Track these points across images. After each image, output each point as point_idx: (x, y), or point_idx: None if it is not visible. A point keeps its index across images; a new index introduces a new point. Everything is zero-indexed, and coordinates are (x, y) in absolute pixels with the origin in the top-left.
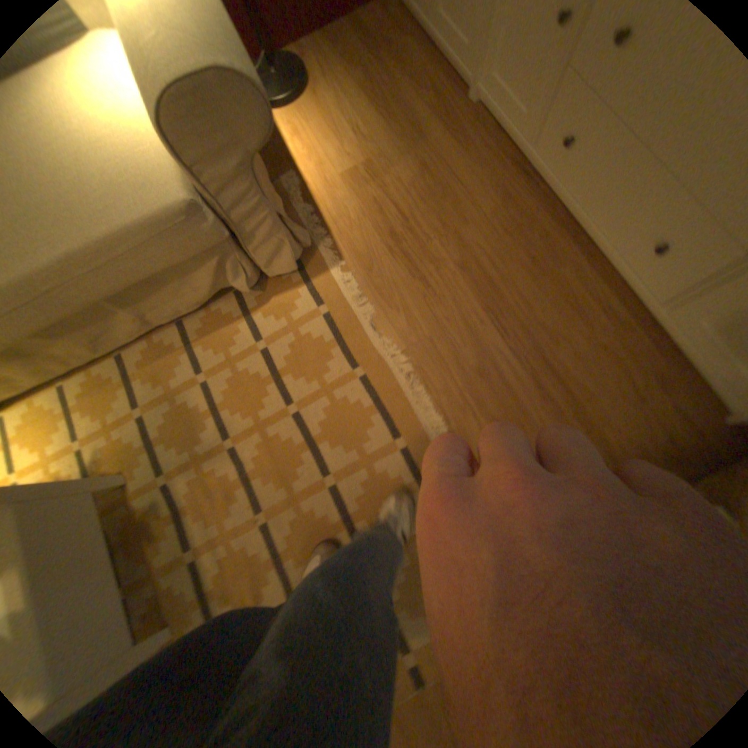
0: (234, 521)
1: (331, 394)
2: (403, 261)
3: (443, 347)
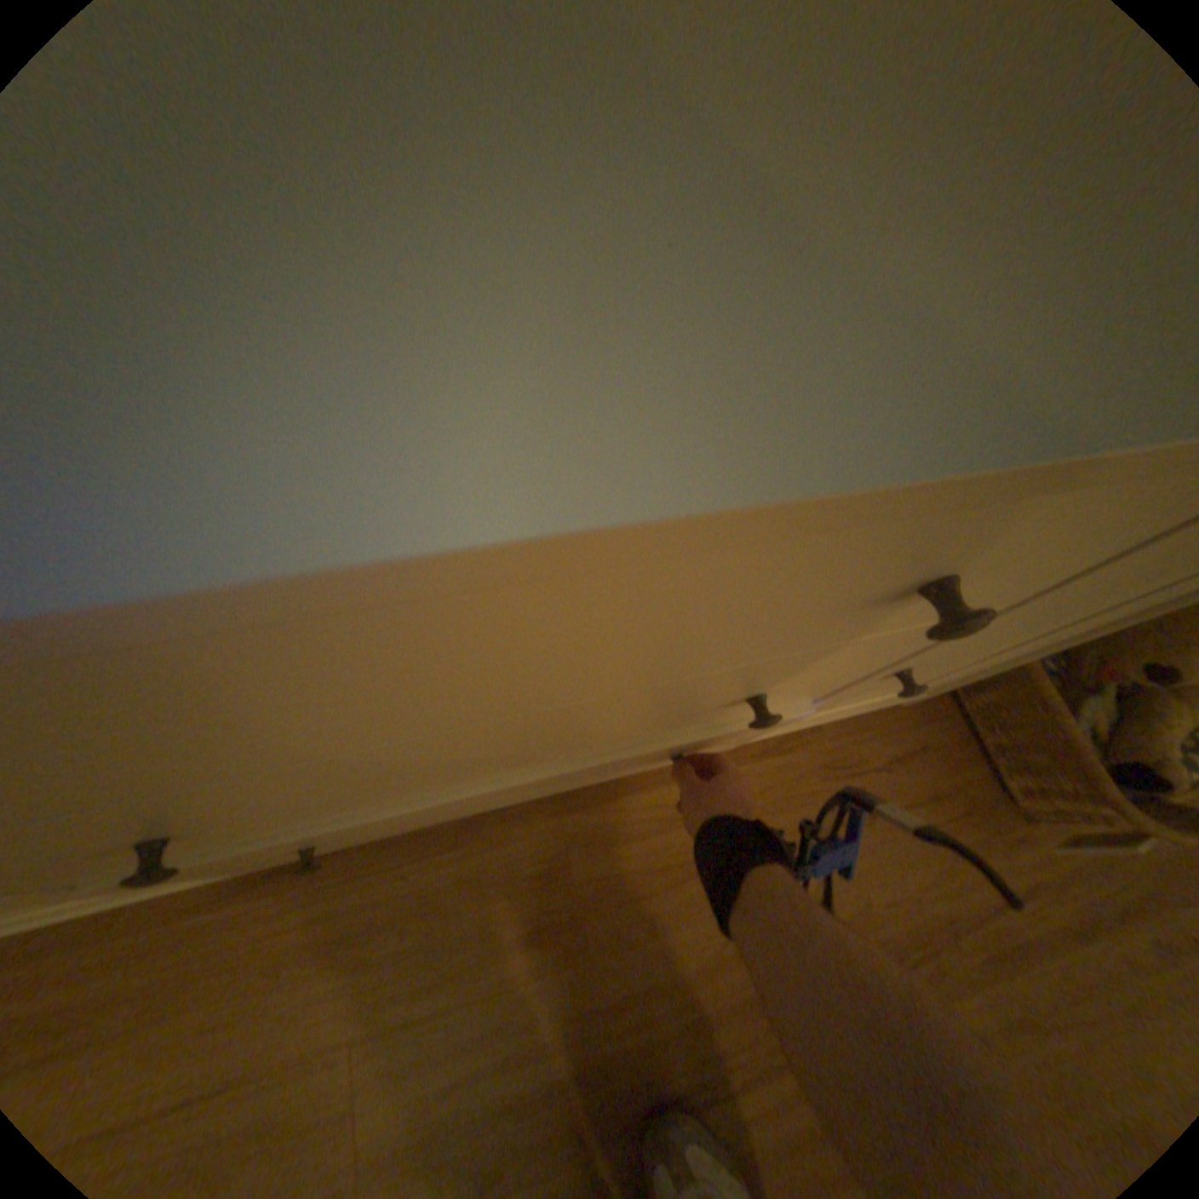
0: None
1: None
2: None
3: None
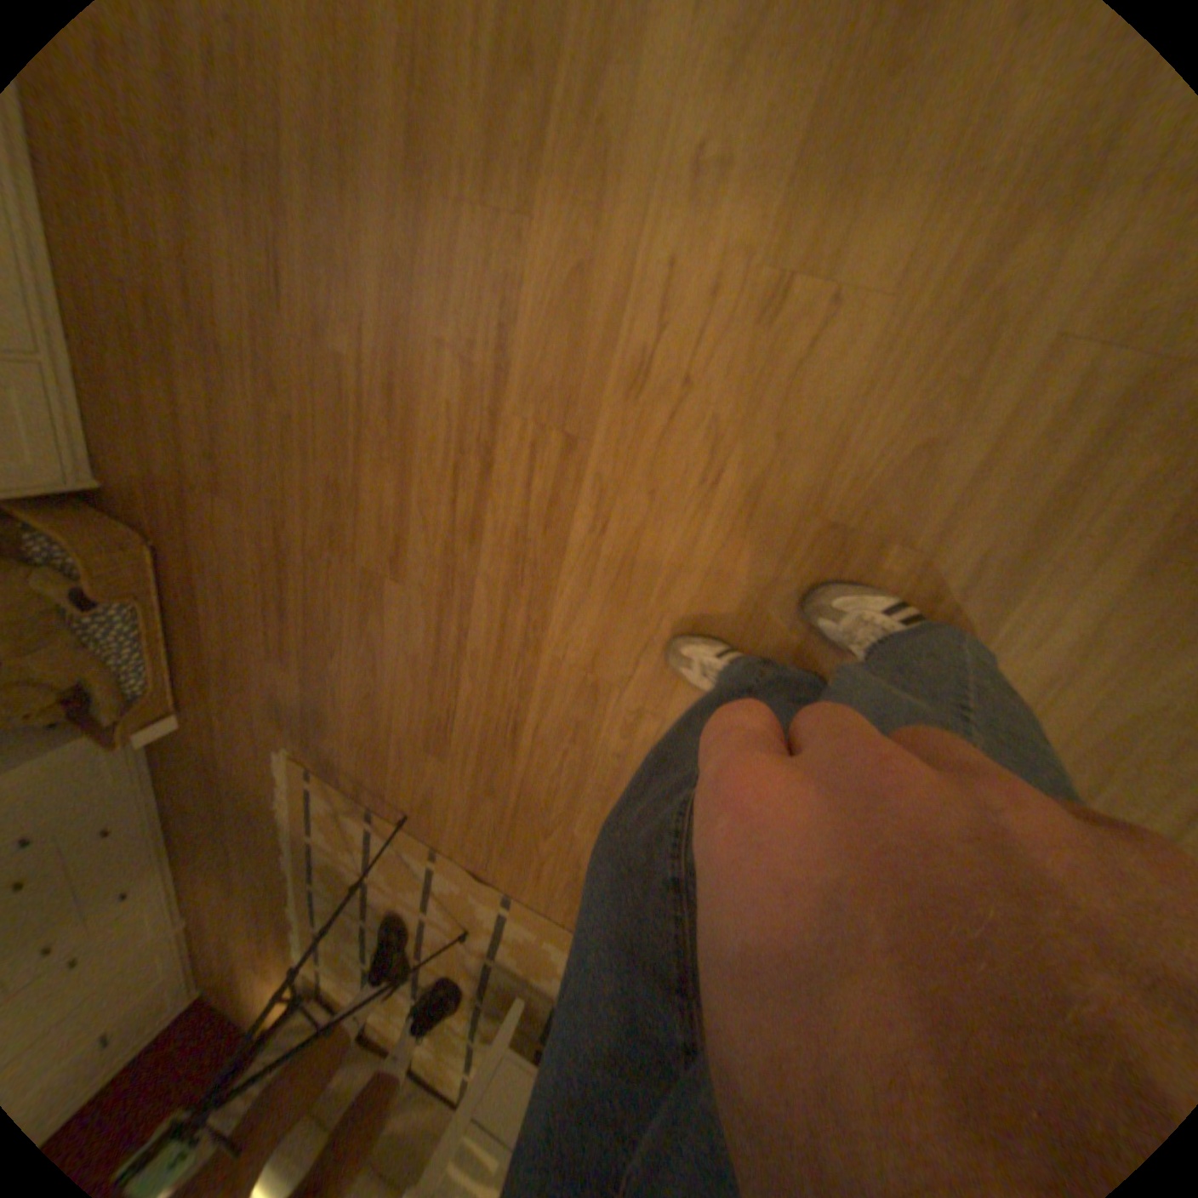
0: (426, 979)
1: (327, 944)
2: (251, 928)
3: (252, 883)
